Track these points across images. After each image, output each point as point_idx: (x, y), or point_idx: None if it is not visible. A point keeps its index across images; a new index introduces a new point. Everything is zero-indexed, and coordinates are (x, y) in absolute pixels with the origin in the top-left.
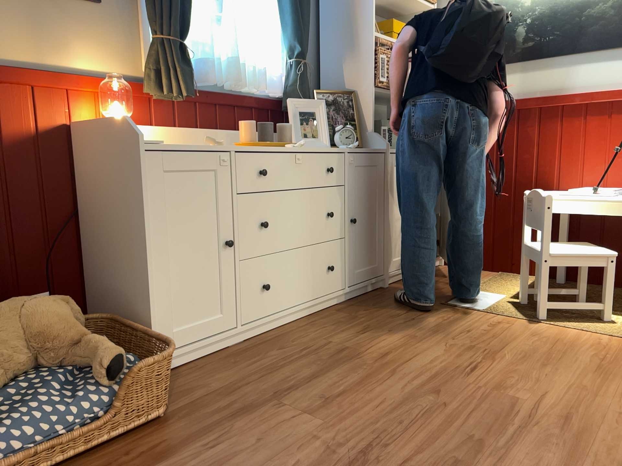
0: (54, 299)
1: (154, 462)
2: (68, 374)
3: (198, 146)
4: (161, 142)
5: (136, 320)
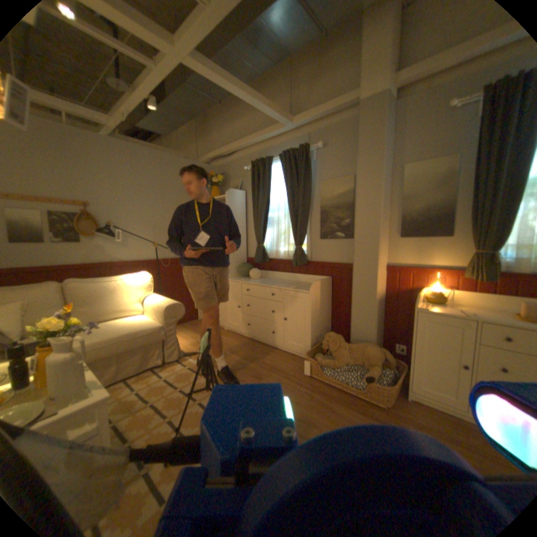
0: (380, 350)
1: (363, 414)
2: (366, 374)
3: (460, 313)
4: (429, 309)
5: (413, 374)
